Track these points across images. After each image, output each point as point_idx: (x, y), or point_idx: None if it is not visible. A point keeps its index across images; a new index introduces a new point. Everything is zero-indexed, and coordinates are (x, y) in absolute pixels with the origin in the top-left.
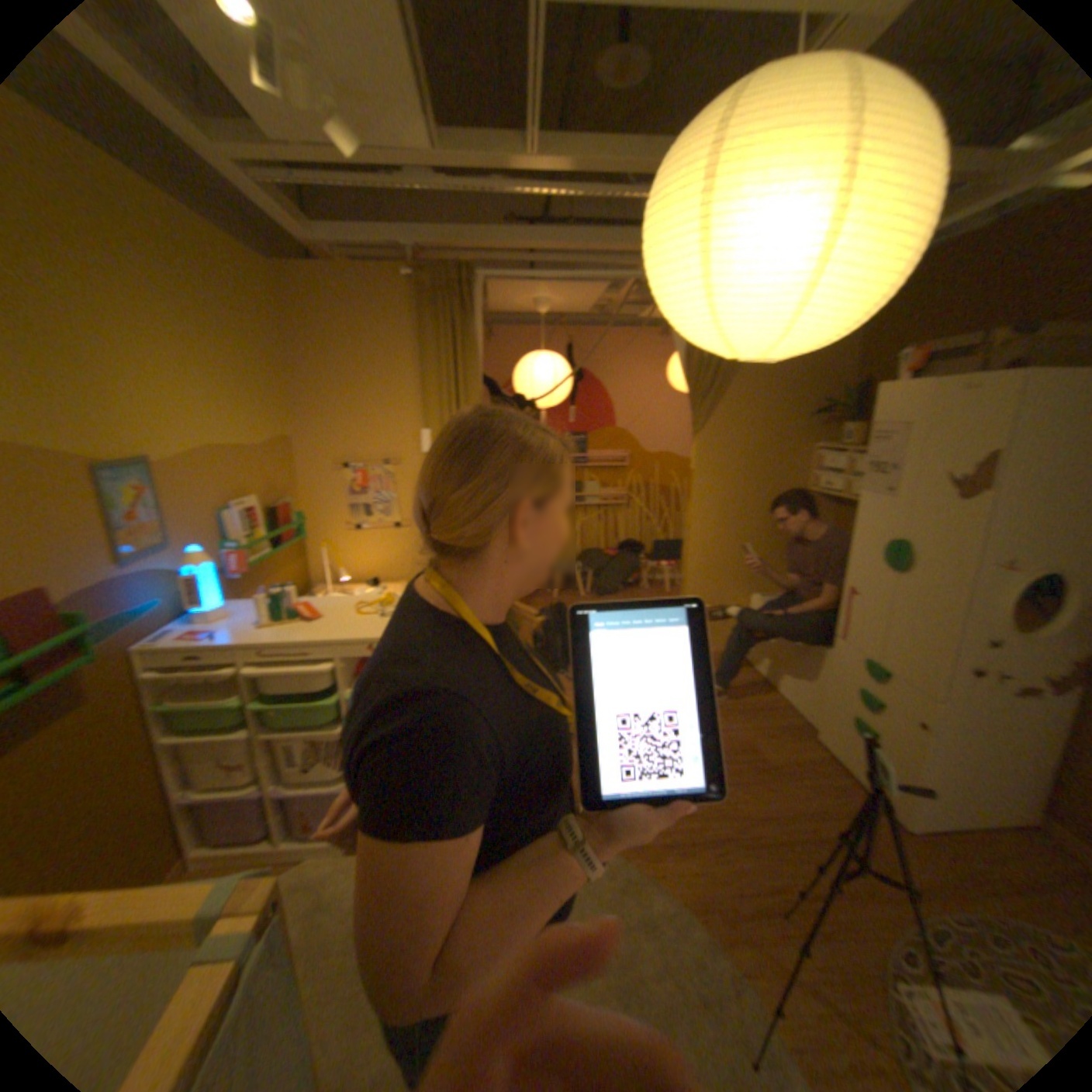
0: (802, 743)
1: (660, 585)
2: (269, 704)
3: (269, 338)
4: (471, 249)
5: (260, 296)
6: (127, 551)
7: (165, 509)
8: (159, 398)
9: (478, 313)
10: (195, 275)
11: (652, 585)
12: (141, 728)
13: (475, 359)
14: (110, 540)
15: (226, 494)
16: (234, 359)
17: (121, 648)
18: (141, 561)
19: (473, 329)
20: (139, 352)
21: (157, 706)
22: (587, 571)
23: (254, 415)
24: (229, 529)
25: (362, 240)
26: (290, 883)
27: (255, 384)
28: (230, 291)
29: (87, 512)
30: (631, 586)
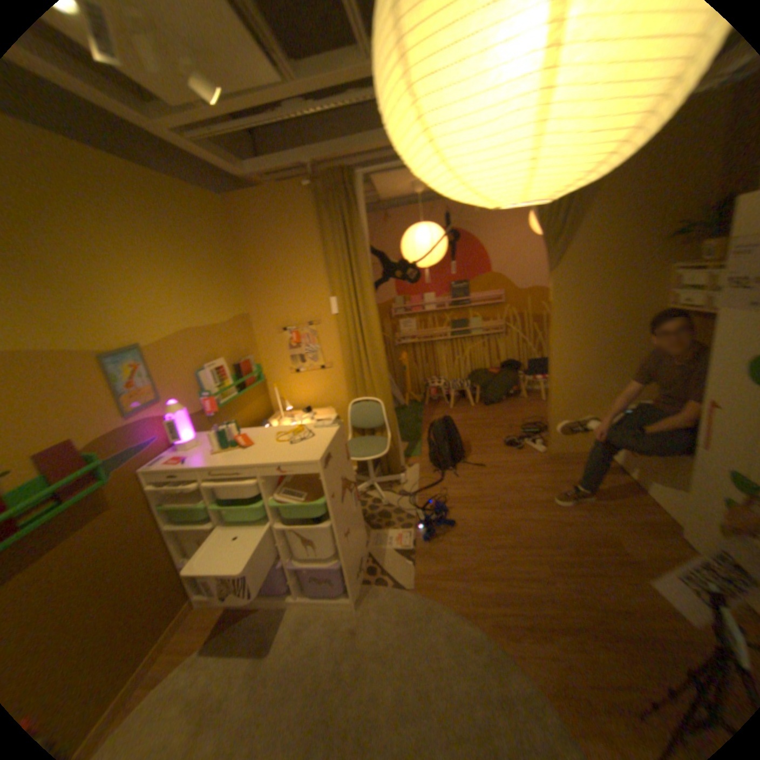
0: (666, 539)
1: (537, 393)
2: (224, 505)
3: (224, 248)
4: (353, 154)
5: (215, 220)
6: (128, 408)
7: (154, 376)
8: (142, 303)
9: (360, 202)
10: (162, 215)
11: (530, 393)
12: (150, 520)
13: (361, 238)
14: (115, 402)
15: (200, 360)
16: (198, 267)
17: (130, 471)
18: (139, 413)
19: (357, 216)
20: (125, 275)
21: (158, 506)
22: (475, 386)
23: (218, 303)
24: (204, 383)
25: (275, 166)
26: (248, 625)
27: (216, 282)
28: (191, 221)
29: (96, 386)
30: (513, 395)
